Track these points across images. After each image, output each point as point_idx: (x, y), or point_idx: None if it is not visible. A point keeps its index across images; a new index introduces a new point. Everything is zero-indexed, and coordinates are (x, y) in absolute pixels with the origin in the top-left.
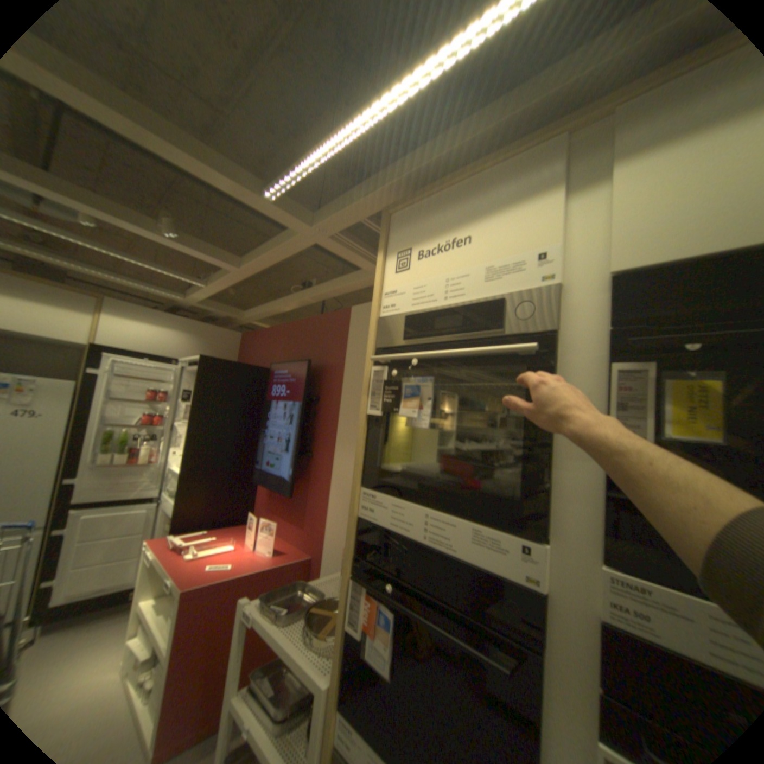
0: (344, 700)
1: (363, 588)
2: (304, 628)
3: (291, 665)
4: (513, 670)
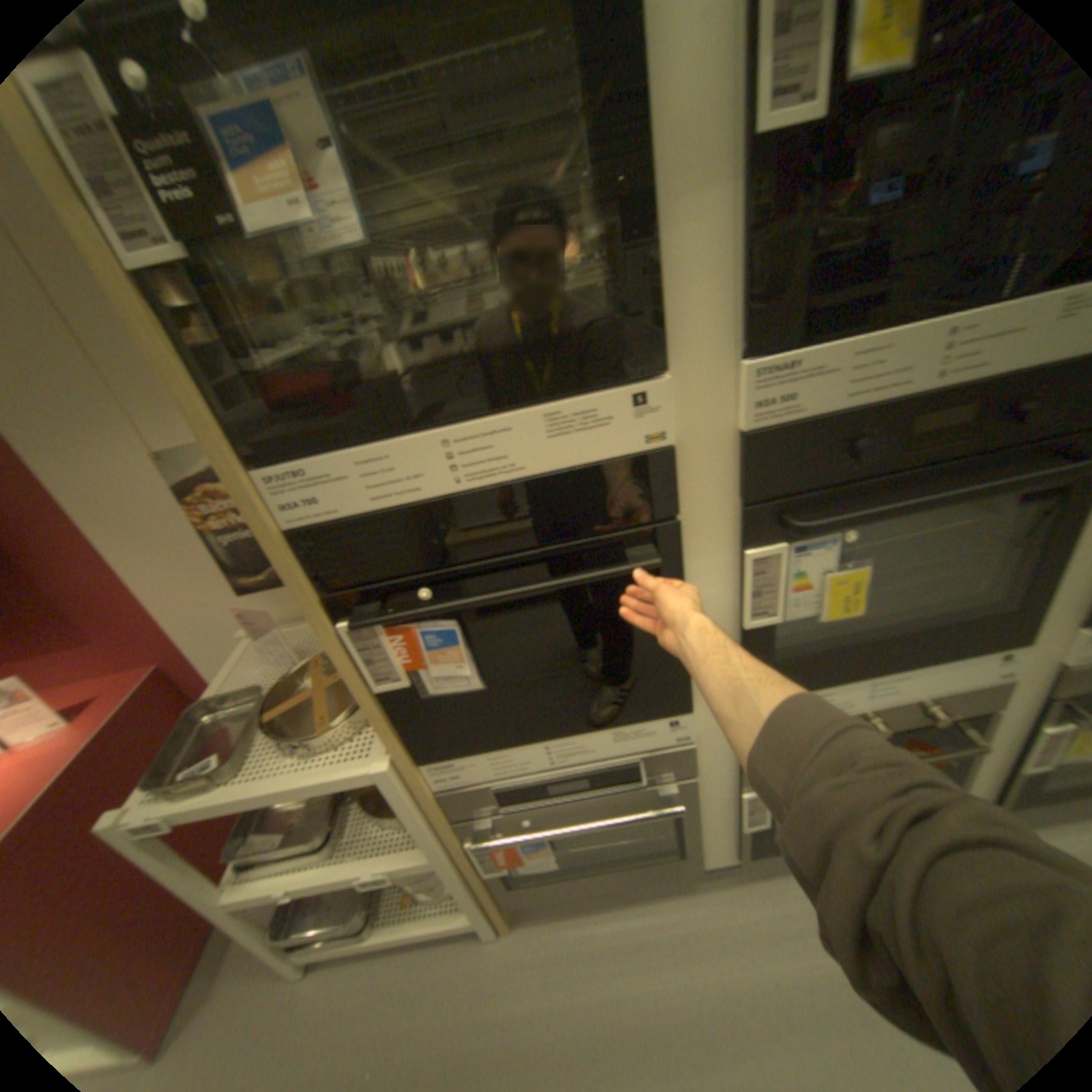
0: (416, 751)
1: (373, 624)
2: (270, 745)
3: (301, 794)
4: (651, 555)
